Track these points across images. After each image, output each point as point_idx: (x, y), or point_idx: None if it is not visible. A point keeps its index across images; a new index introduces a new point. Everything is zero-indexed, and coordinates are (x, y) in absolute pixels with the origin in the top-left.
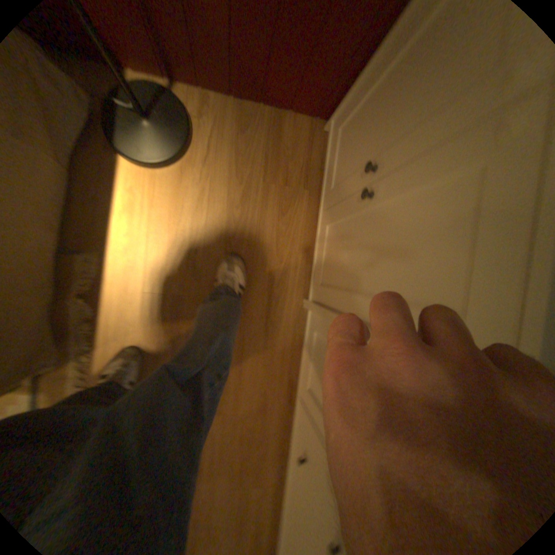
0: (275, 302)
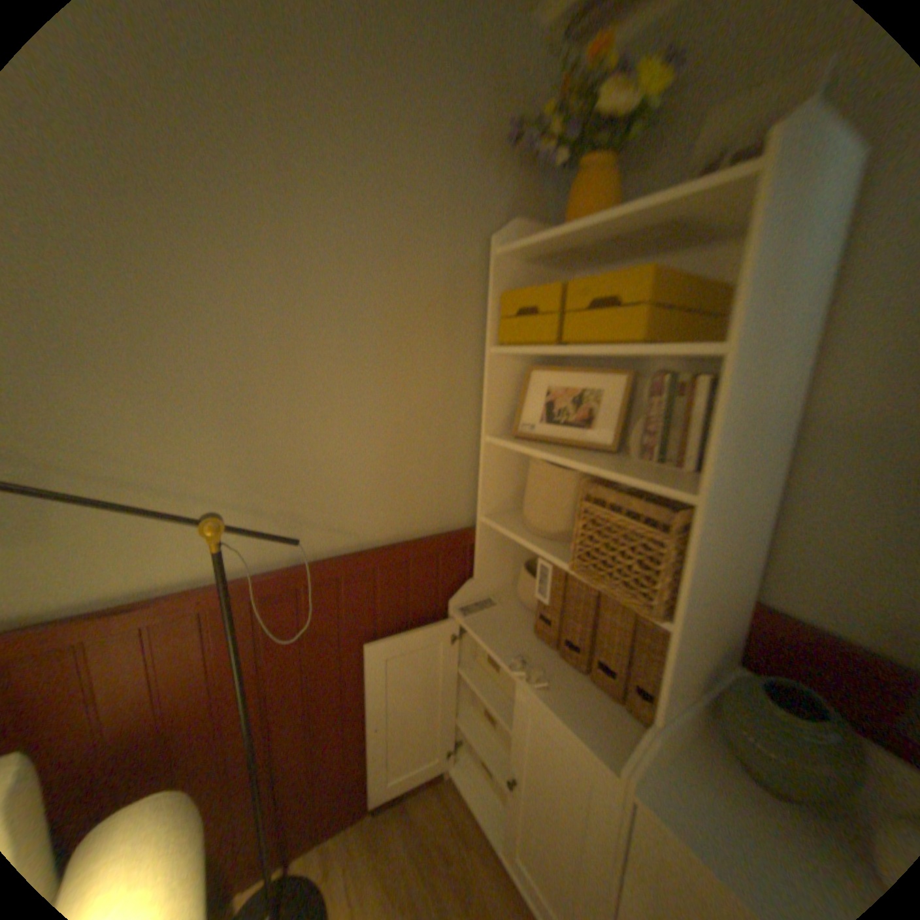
0: None
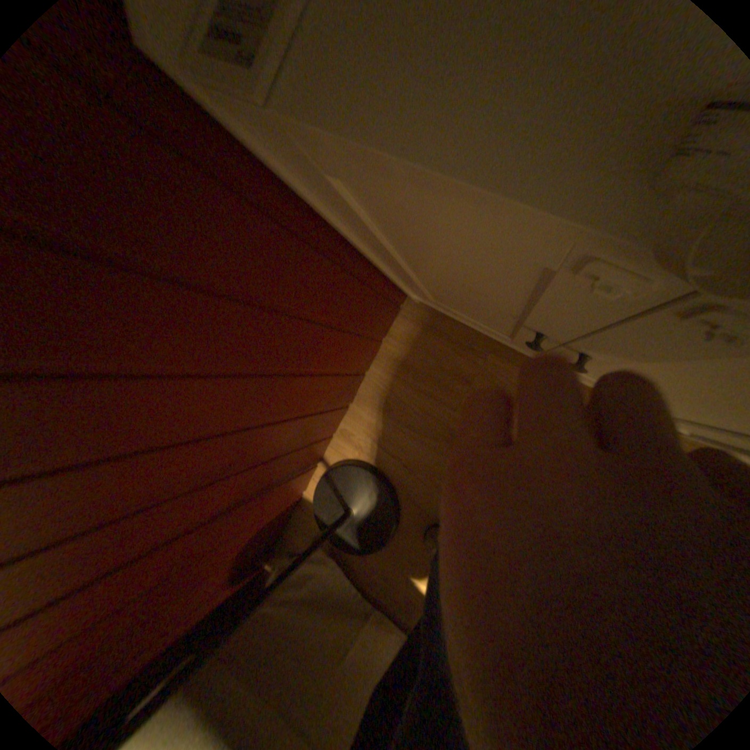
0: None
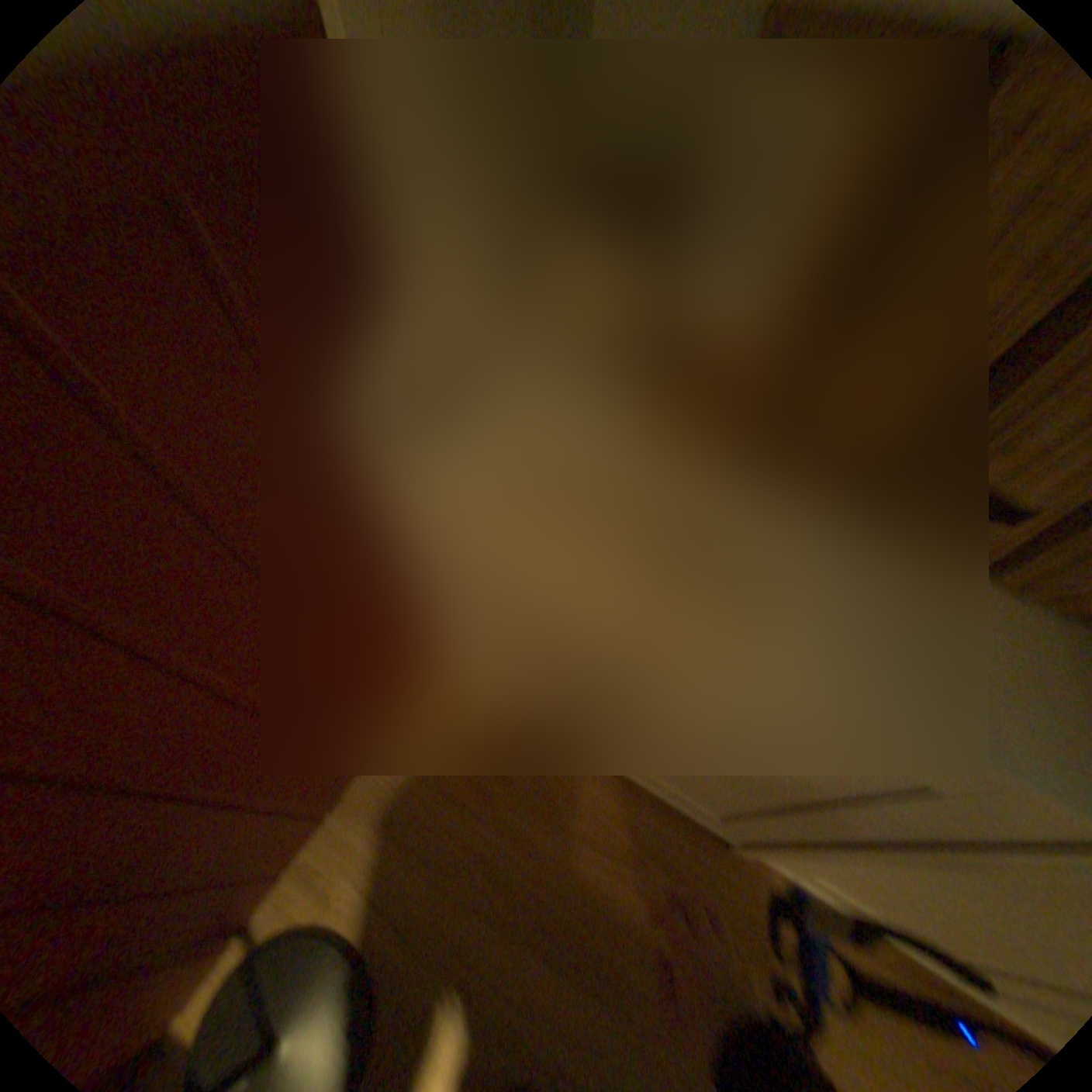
0: (719, 918)
